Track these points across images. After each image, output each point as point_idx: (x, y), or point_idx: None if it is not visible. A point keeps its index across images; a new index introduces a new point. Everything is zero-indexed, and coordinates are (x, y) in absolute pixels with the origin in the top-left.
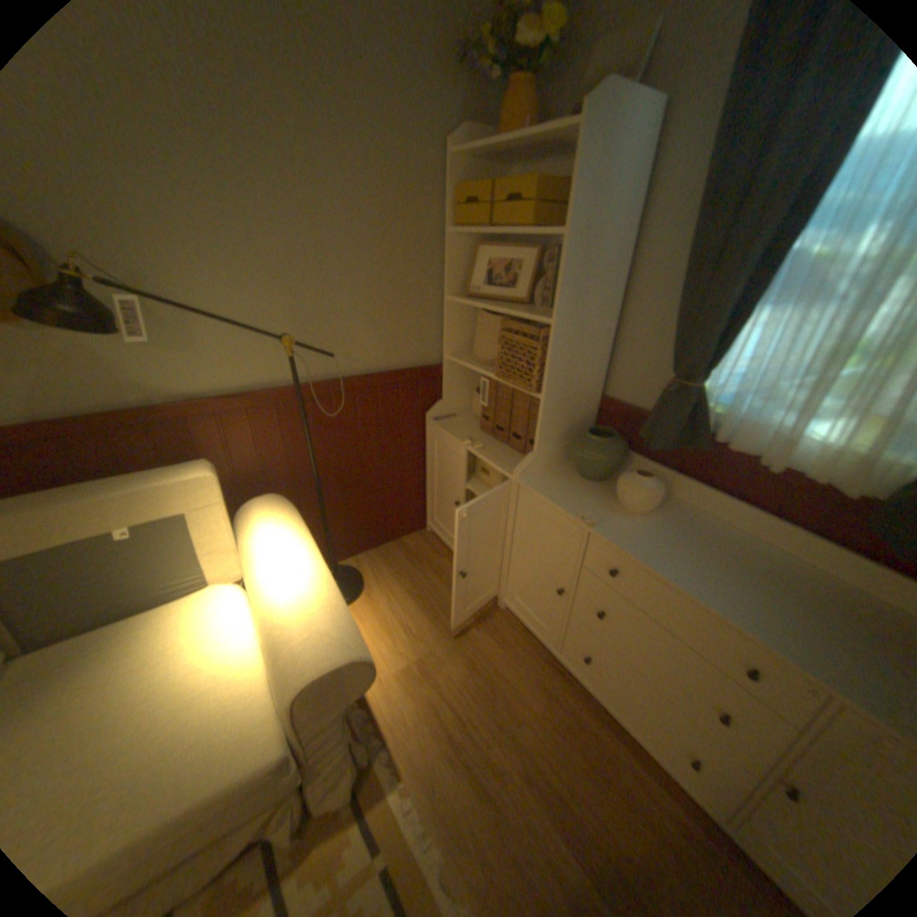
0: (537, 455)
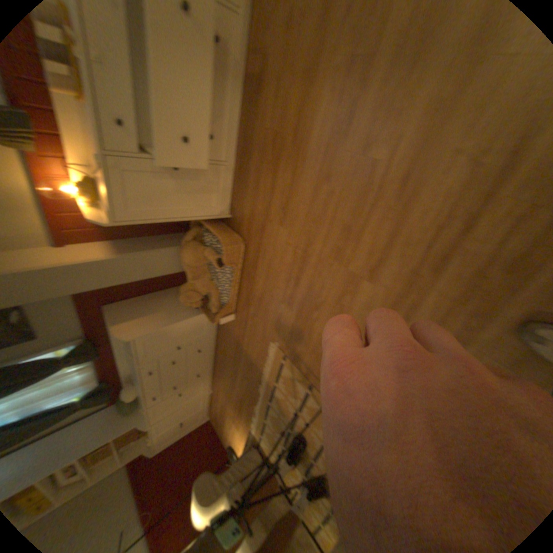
0: (131, 425)
